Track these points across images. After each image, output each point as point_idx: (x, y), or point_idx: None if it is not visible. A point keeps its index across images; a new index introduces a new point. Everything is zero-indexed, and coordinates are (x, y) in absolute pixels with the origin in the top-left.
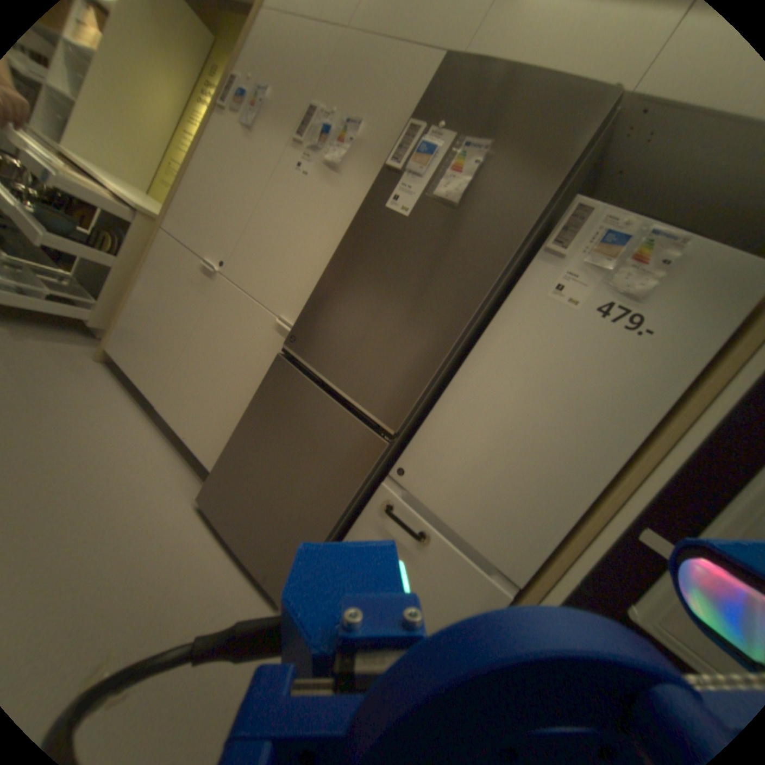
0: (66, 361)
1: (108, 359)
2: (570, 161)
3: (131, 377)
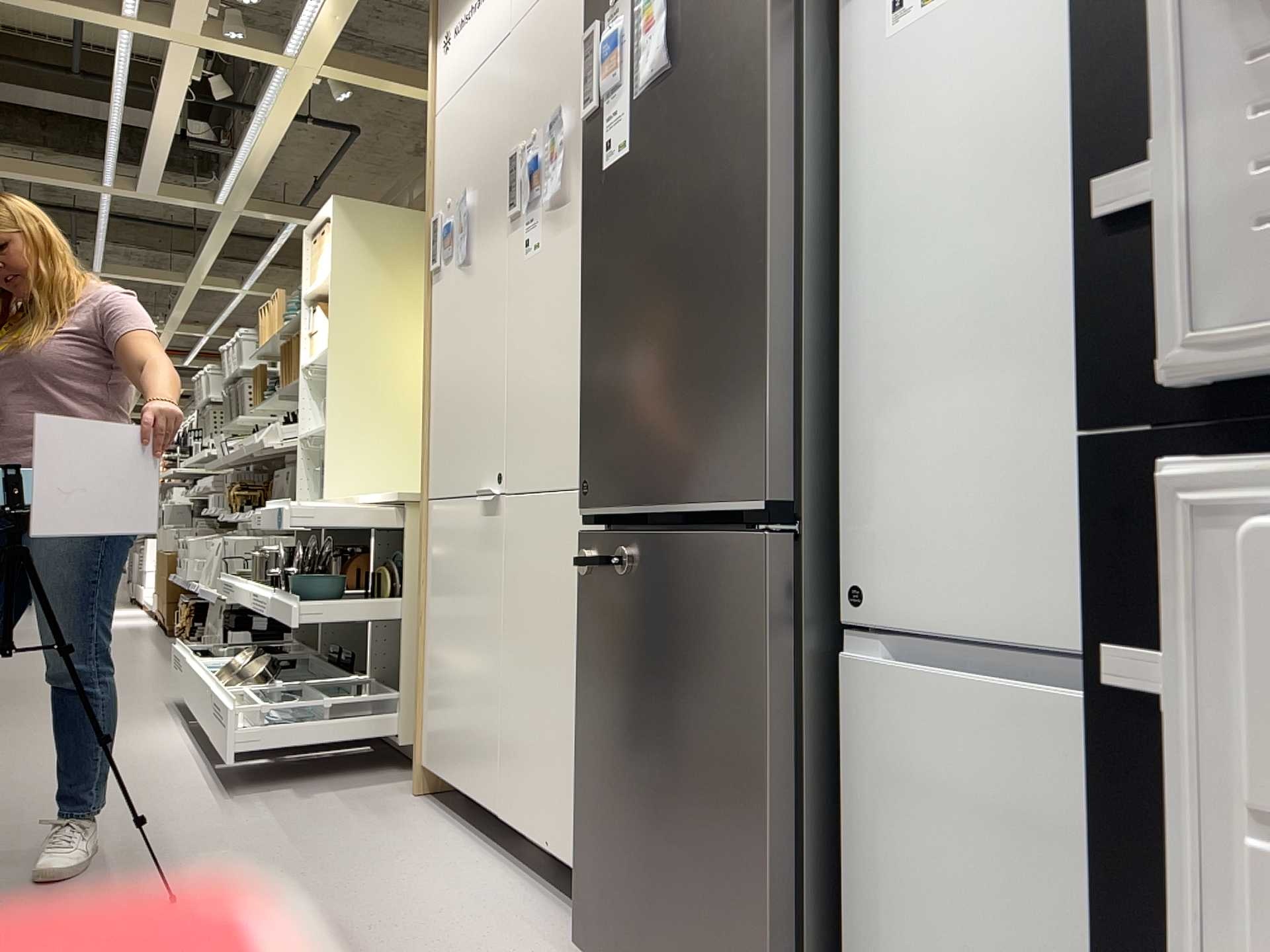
0: (372, 804)
1: (435, 781)
2: None
3: (459, 784)
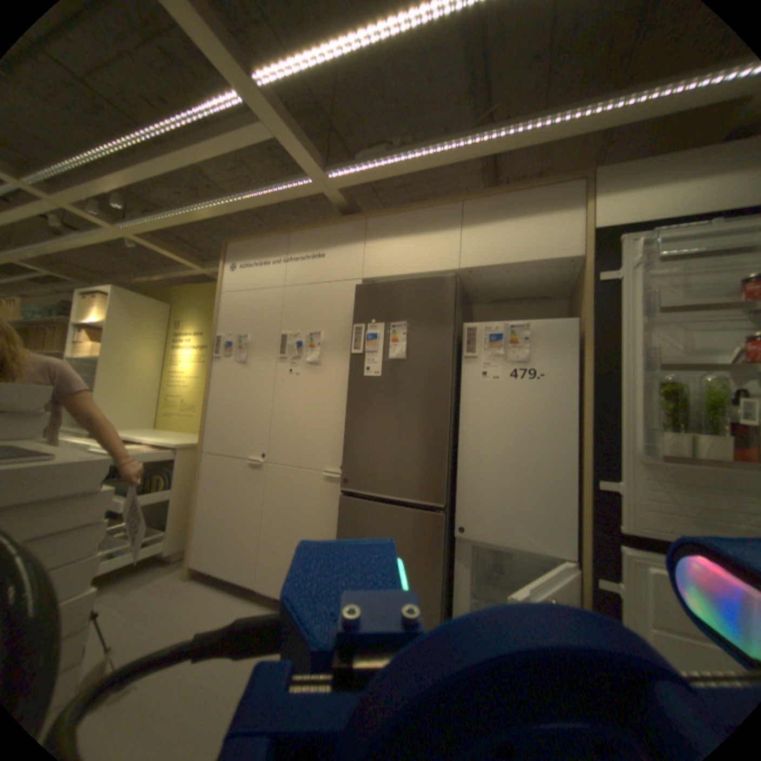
0: (166, 592)
1: (193, 573)
2: (449, 314)
3: (222, 577)
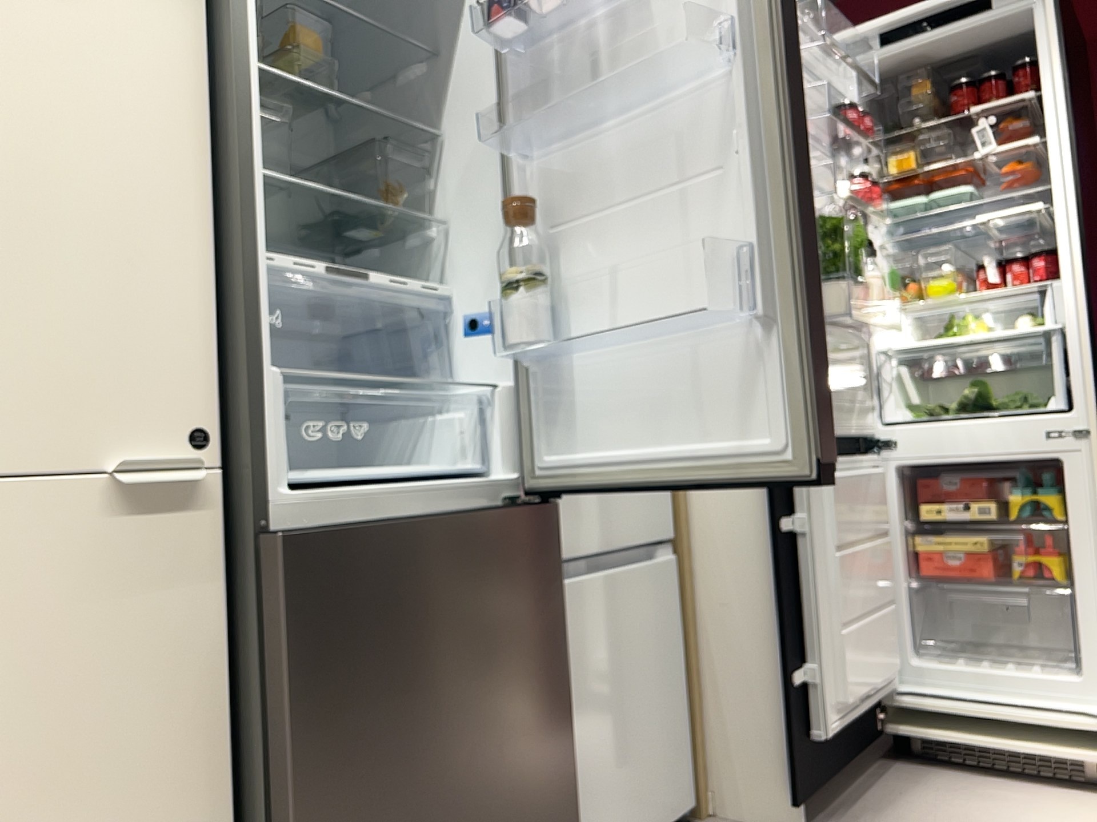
0: None
1: None
2: None
3: None
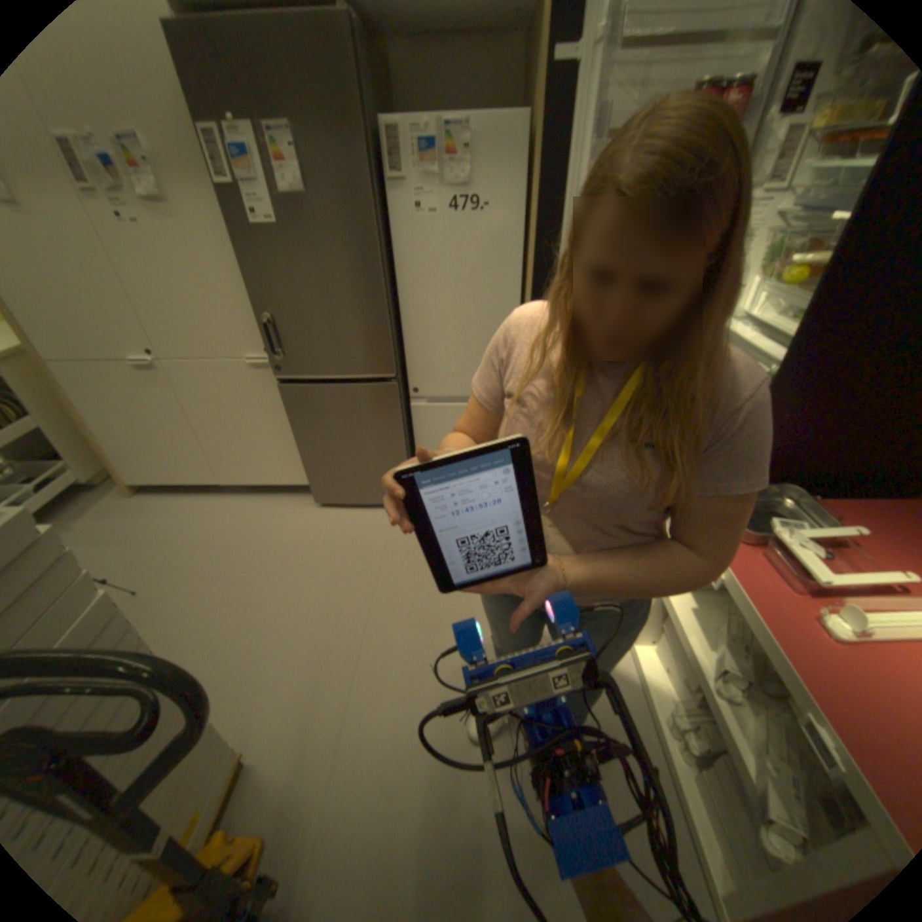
0: (116, 513)
1: (133, 488)
2: (354, 105)
3: (174, 483)
